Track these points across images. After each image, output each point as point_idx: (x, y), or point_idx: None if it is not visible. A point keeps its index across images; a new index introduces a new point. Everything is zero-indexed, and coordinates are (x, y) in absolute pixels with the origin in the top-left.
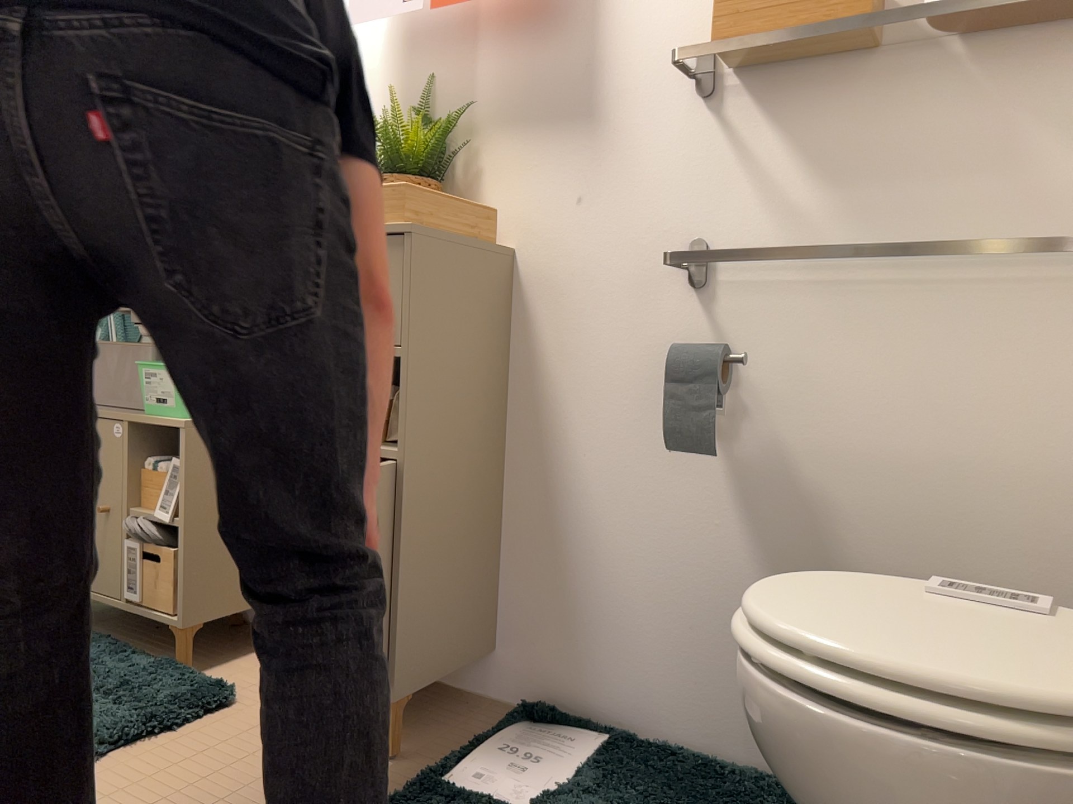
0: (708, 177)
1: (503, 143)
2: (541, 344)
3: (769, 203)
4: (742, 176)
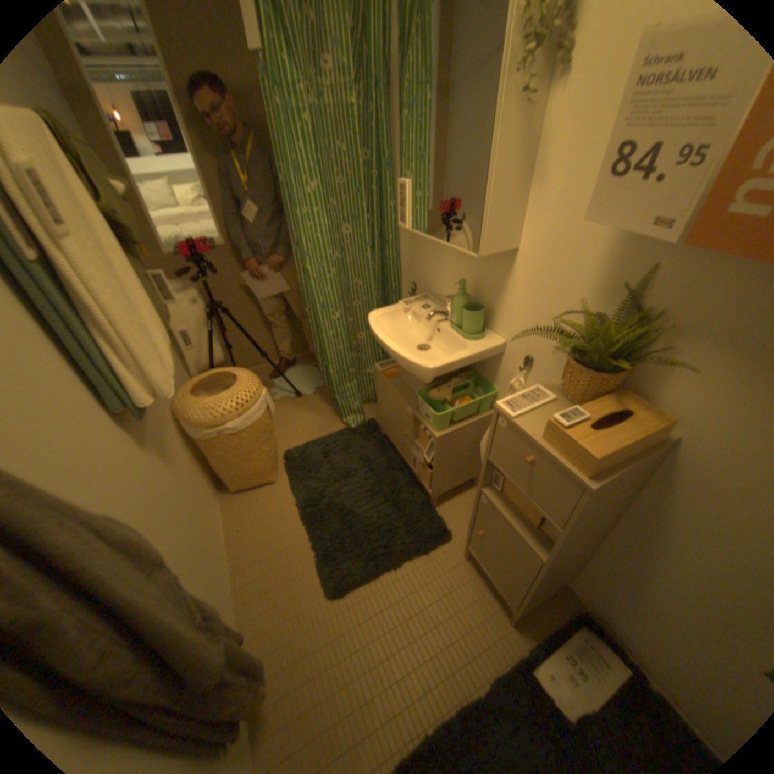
0: None
1: (715, 358)
2: (678, 502)
3: None
4: None
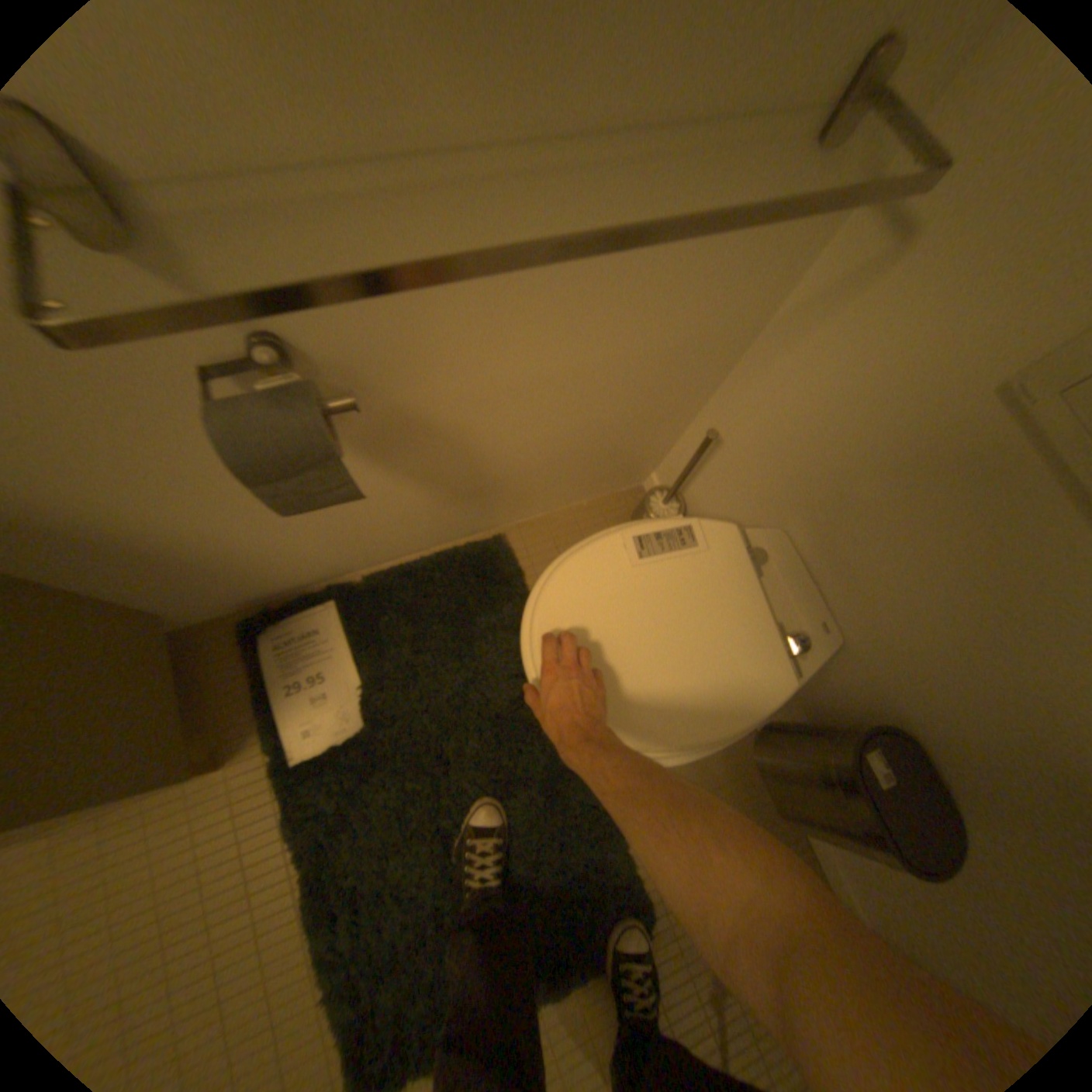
0: None
1: None
2: None
3: None
4: None
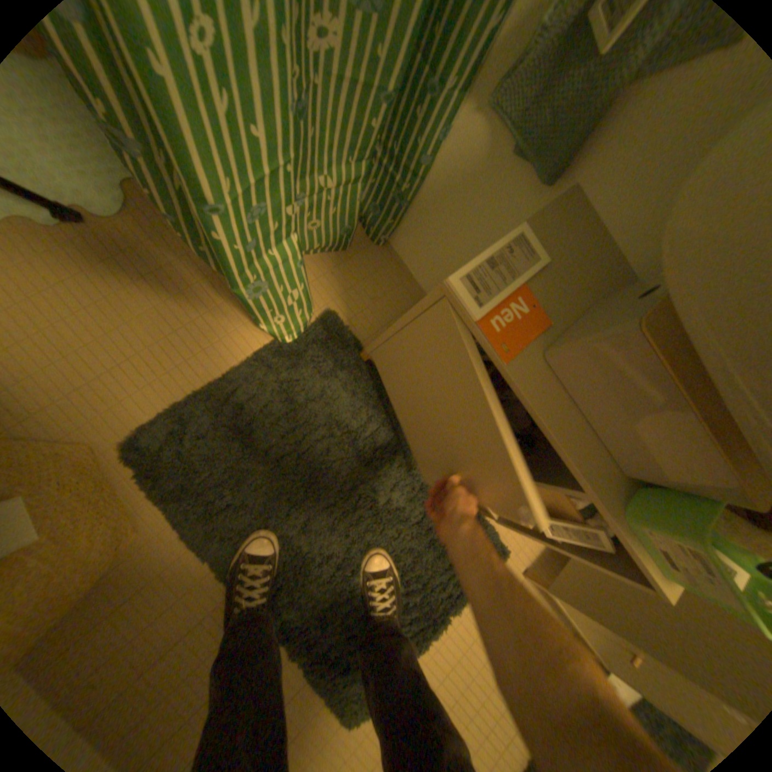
0: None
1: None
2: None
3: None
4: None
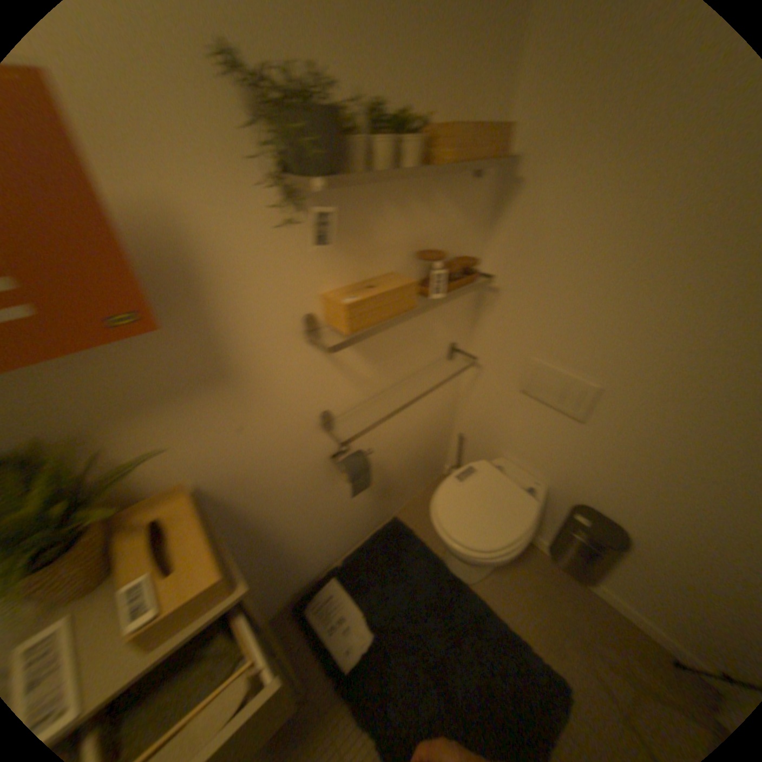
0: (324, 381)
1: (140, 425)
2: (241, 506)
3: (354, 380)
4: (341, 373)
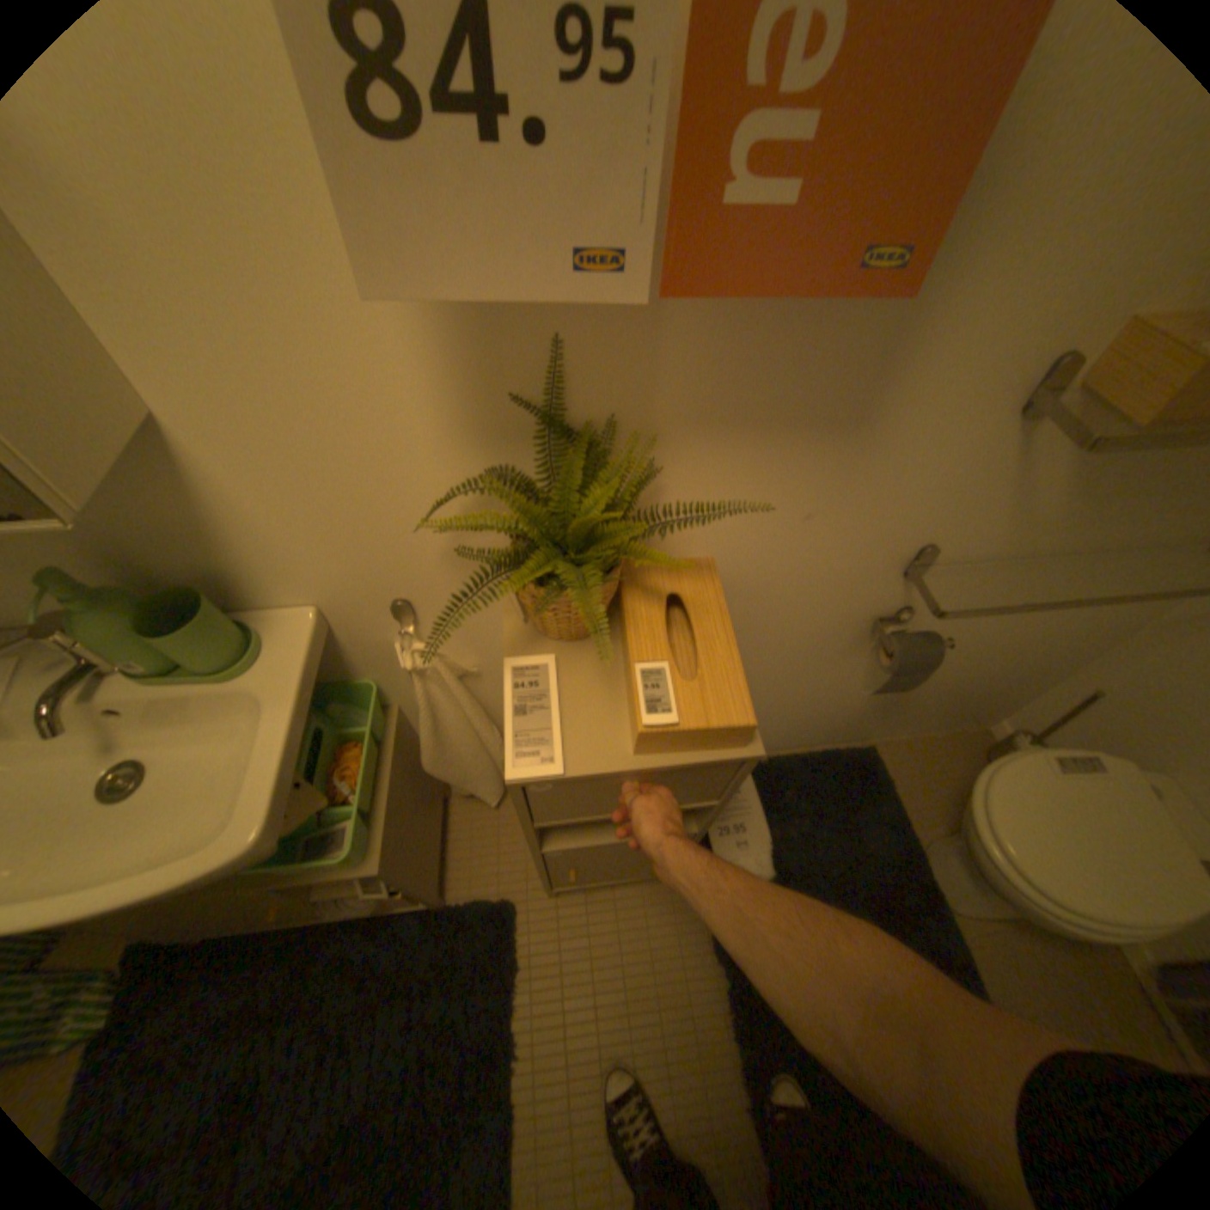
0: (974, 492)
1: (706, 452)
2: None
3: (1018, 512)
4: (1010, 489)
